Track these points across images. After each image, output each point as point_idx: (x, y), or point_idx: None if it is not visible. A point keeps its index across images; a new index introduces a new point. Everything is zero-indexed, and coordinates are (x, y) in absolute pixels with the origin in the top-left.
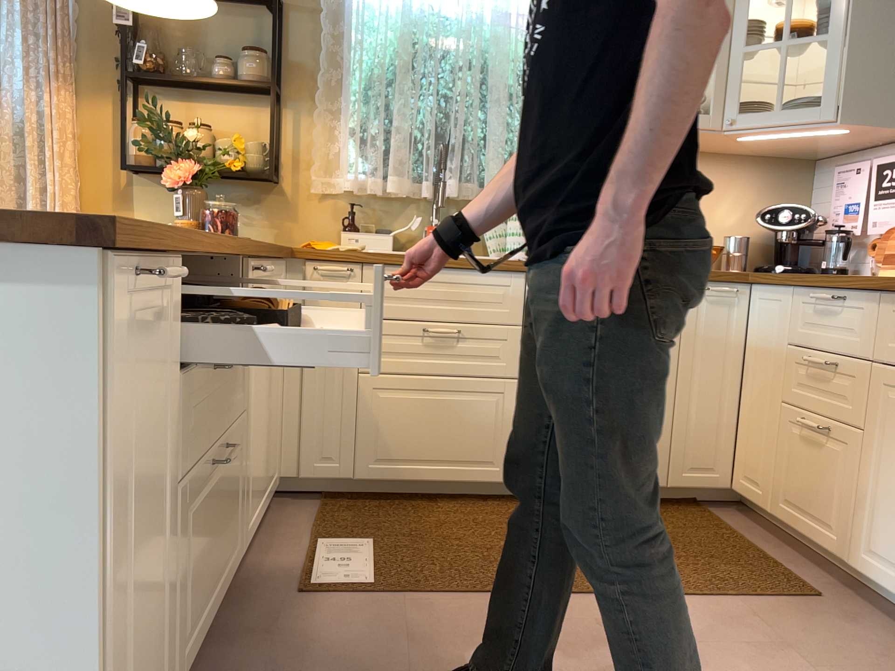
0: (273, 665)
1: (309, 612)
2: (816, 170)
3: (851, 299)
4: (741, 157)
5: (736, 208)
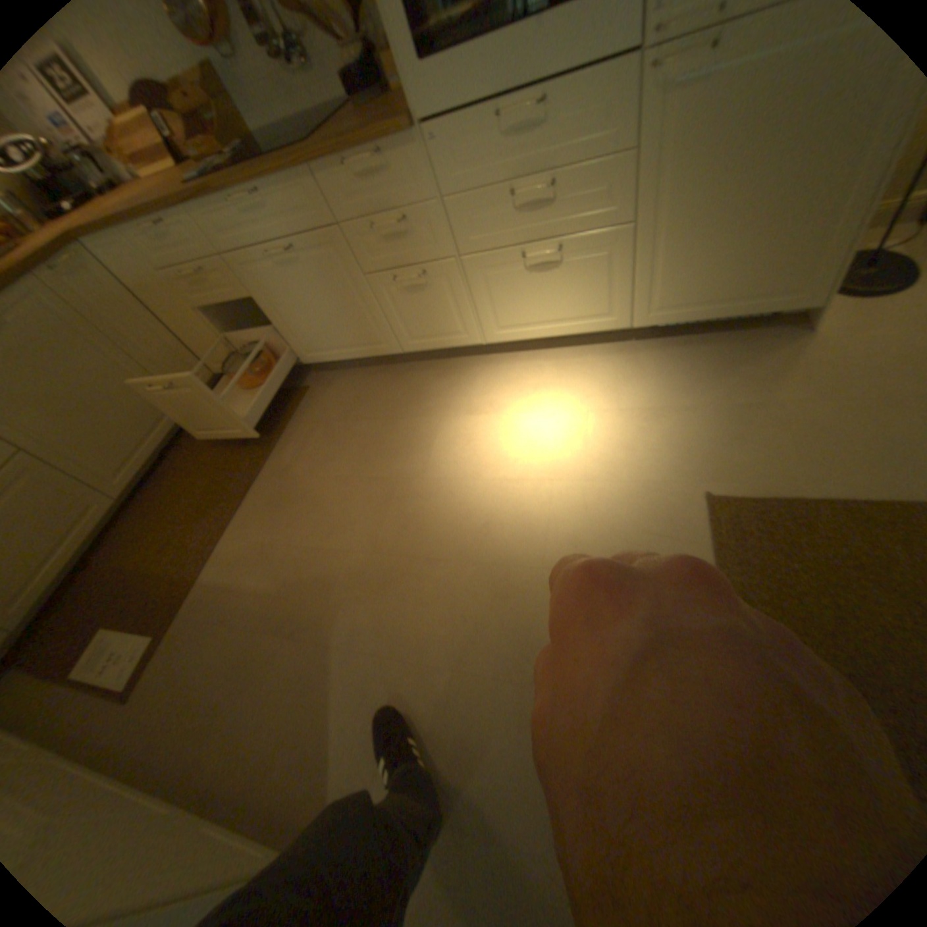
0: (187, 728)
1: (151, 694)
2: None
3: (165, 218)
4: None
5: None
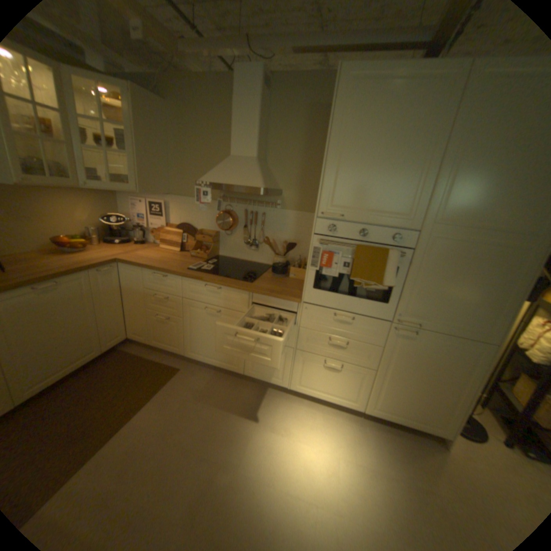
0: None
1: None
2: (115, 193)
3: (169, 276)
4: (80, 188)
5: (84, 213)
